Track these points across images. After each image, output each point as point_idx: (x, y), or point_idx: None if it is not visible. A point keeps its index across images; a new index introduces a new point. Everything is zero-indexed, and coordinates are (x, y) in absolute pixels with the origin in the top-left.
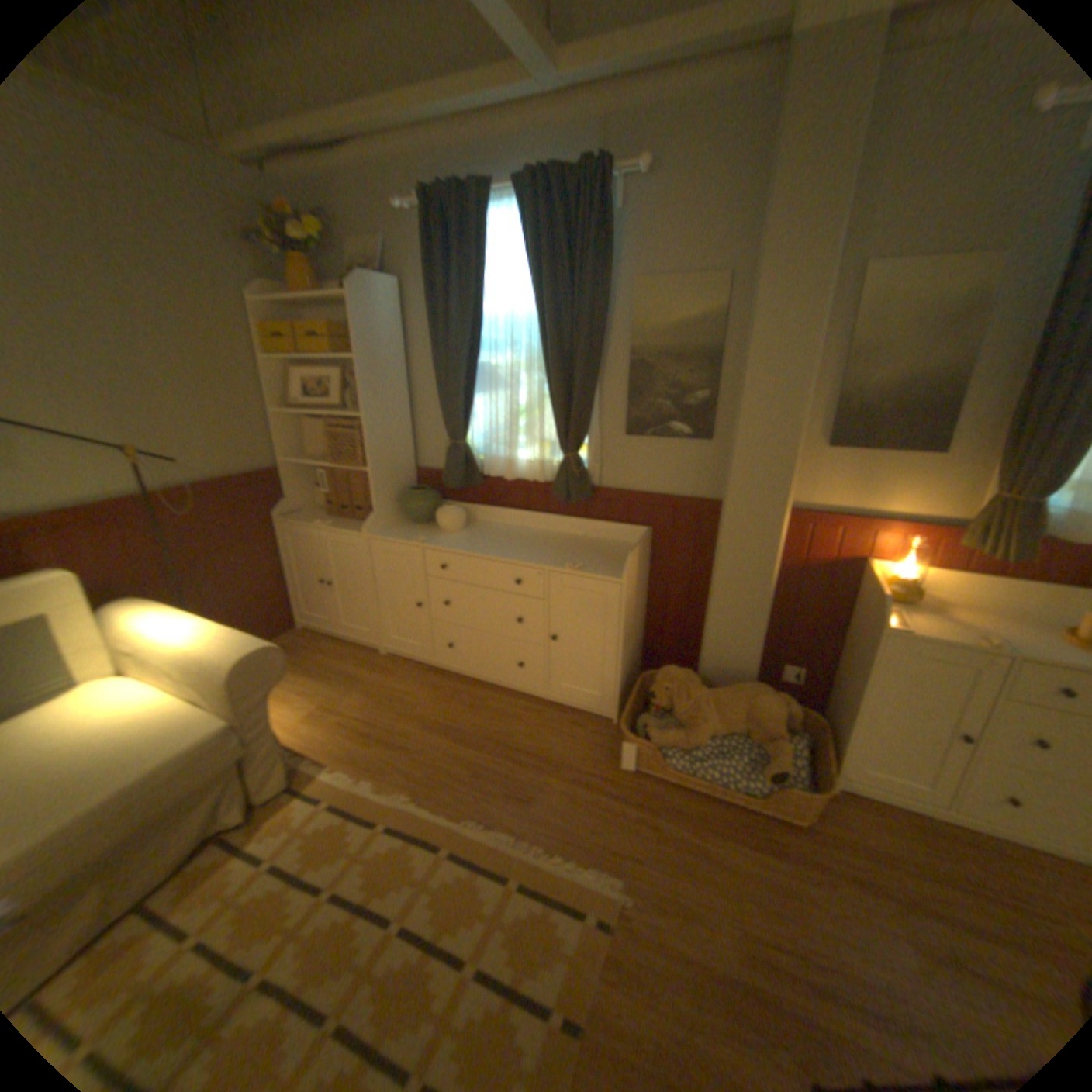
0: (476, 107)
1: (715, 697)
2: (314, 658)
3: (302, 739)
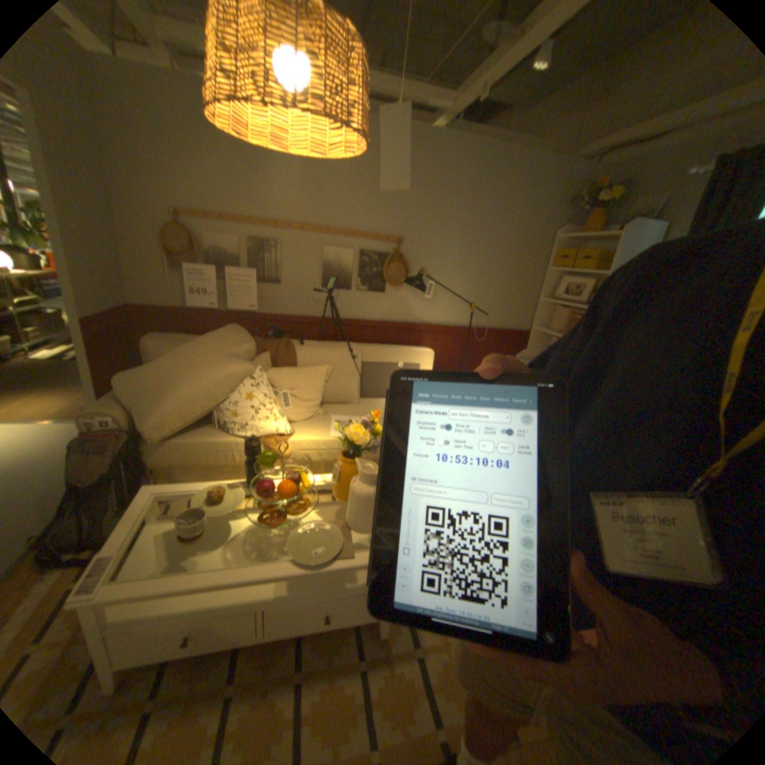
0: None
1: None
2: None
3: None
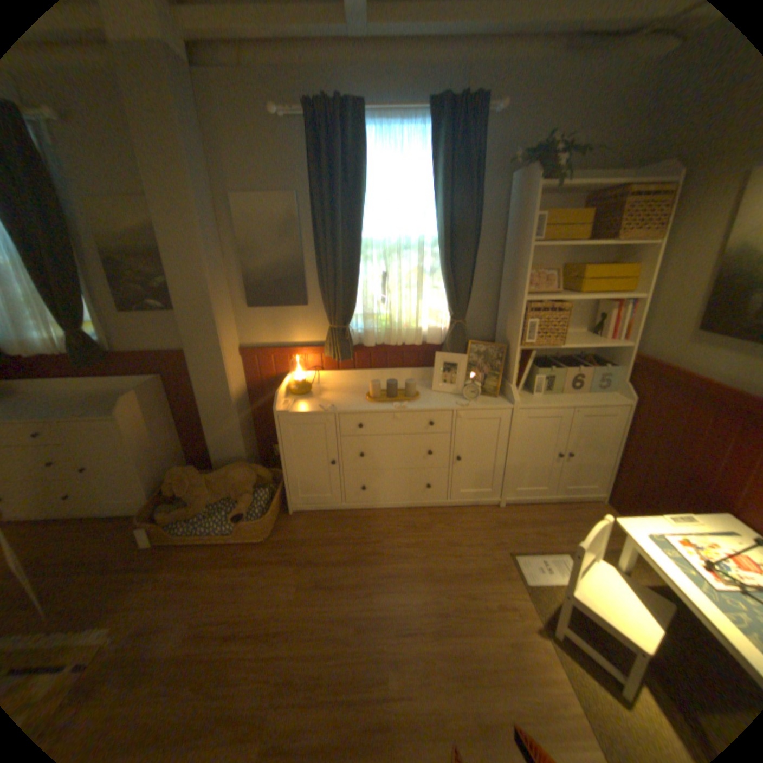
0: None
1: (206, 480)
2: None
3: None
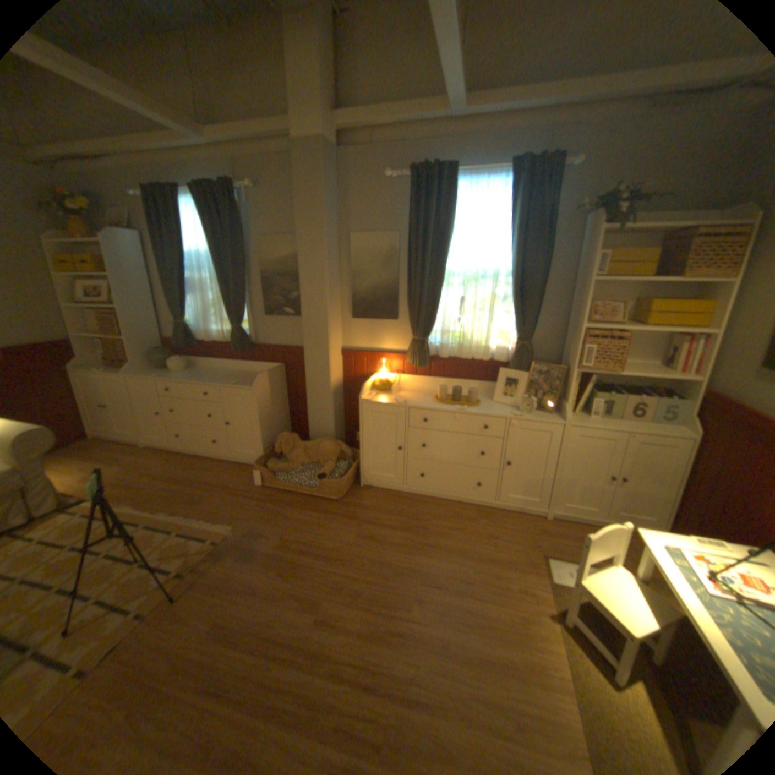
0: (167, 148)
1: (304, 446)
2: (93, 454)
3: (73, 491)
